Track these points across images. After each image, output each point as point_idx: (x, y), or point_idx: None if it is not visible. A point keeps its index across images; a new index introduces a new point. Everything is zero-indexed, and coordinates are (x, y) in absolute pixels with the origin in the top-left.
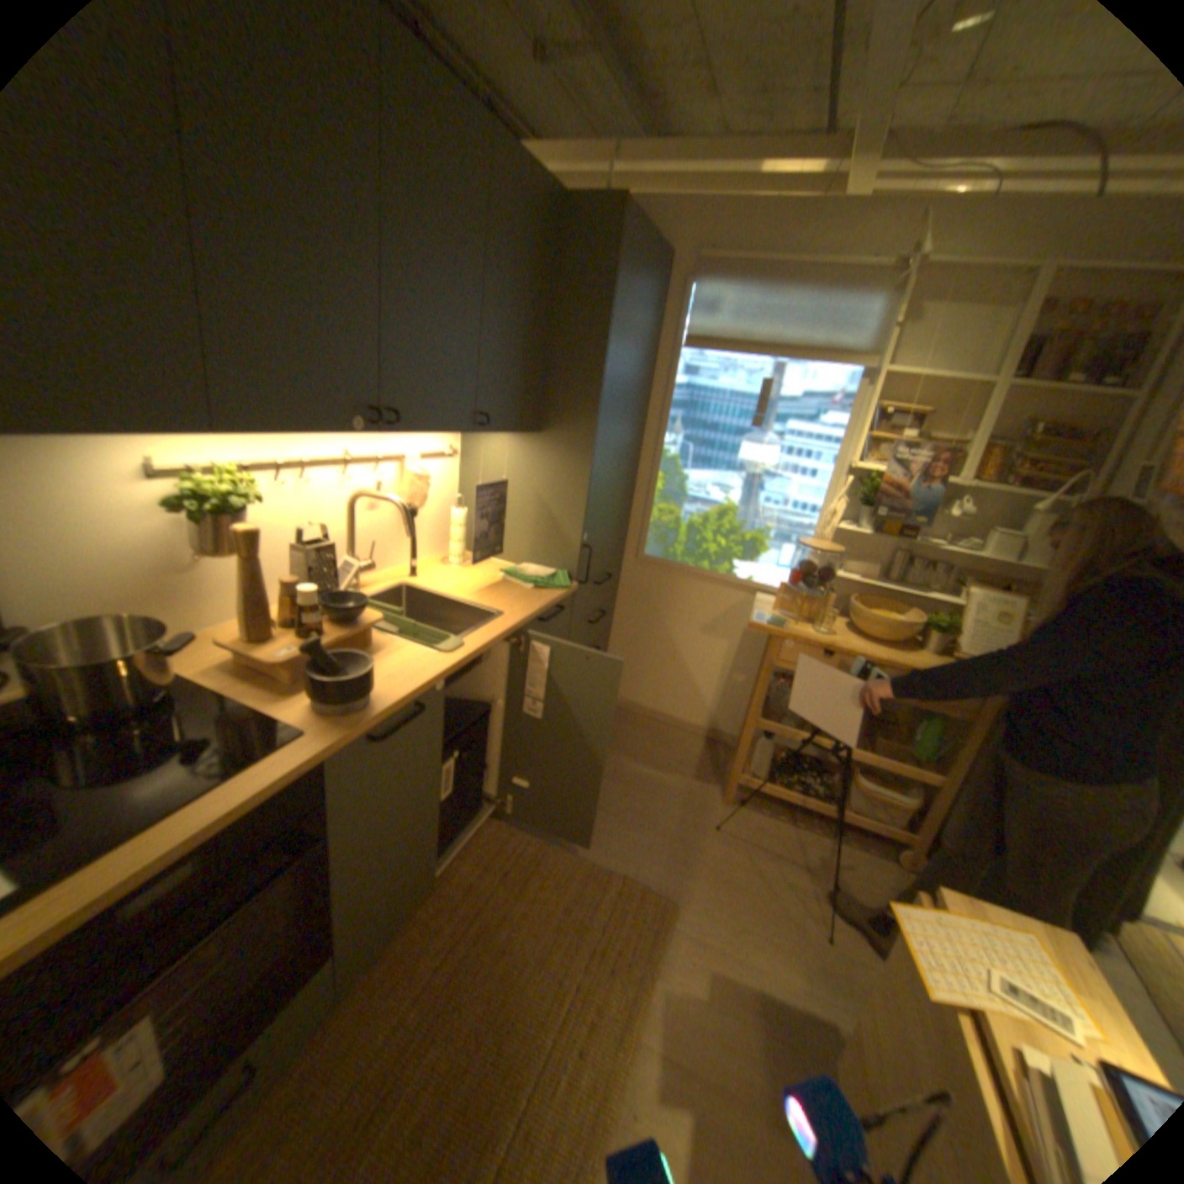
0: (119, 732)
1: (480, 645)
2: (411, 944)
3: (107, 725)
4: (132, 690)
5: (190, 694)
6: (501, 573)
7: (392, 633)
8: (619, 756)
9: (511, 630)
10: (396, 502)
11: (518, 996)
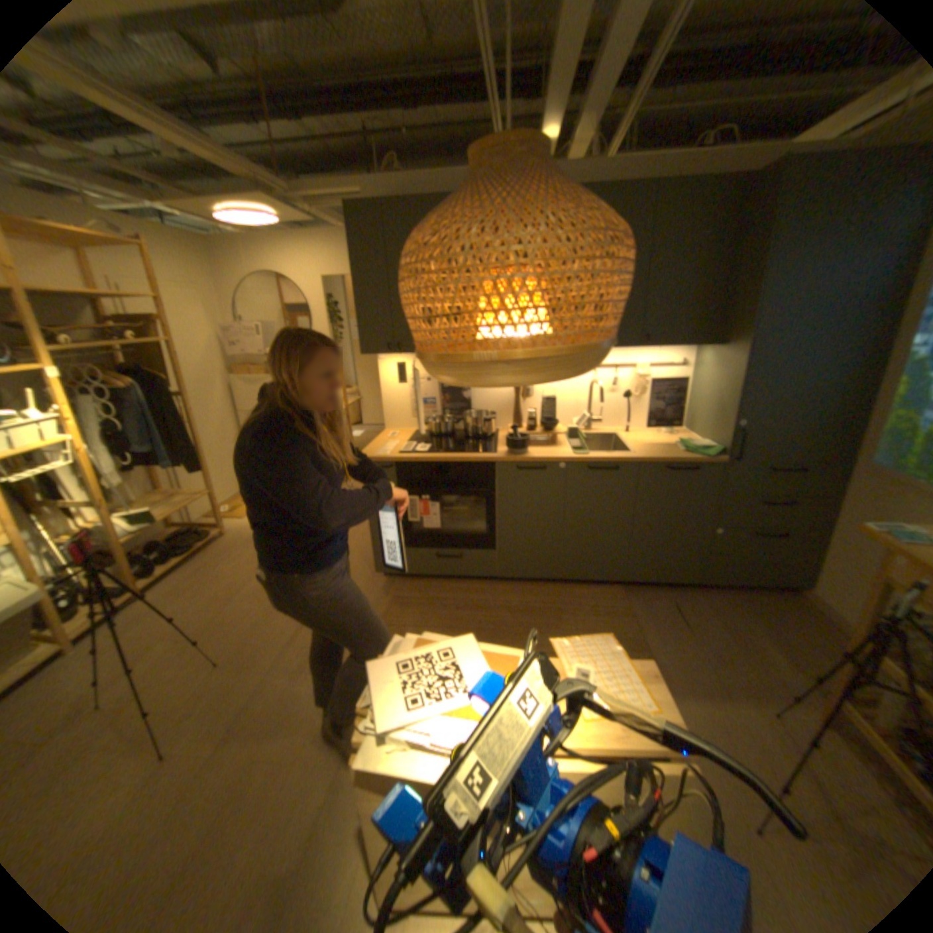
0: (471, 442)
1: (597, 460)
2: (538, 593)
3: (471, 440)
4: (482, 434)
5: (494, 441)
6: (678, 441)
7: (568, 445)
8: (766, 632)
9: (626, 461)
10: (598, 386)
11: (546, 635)
